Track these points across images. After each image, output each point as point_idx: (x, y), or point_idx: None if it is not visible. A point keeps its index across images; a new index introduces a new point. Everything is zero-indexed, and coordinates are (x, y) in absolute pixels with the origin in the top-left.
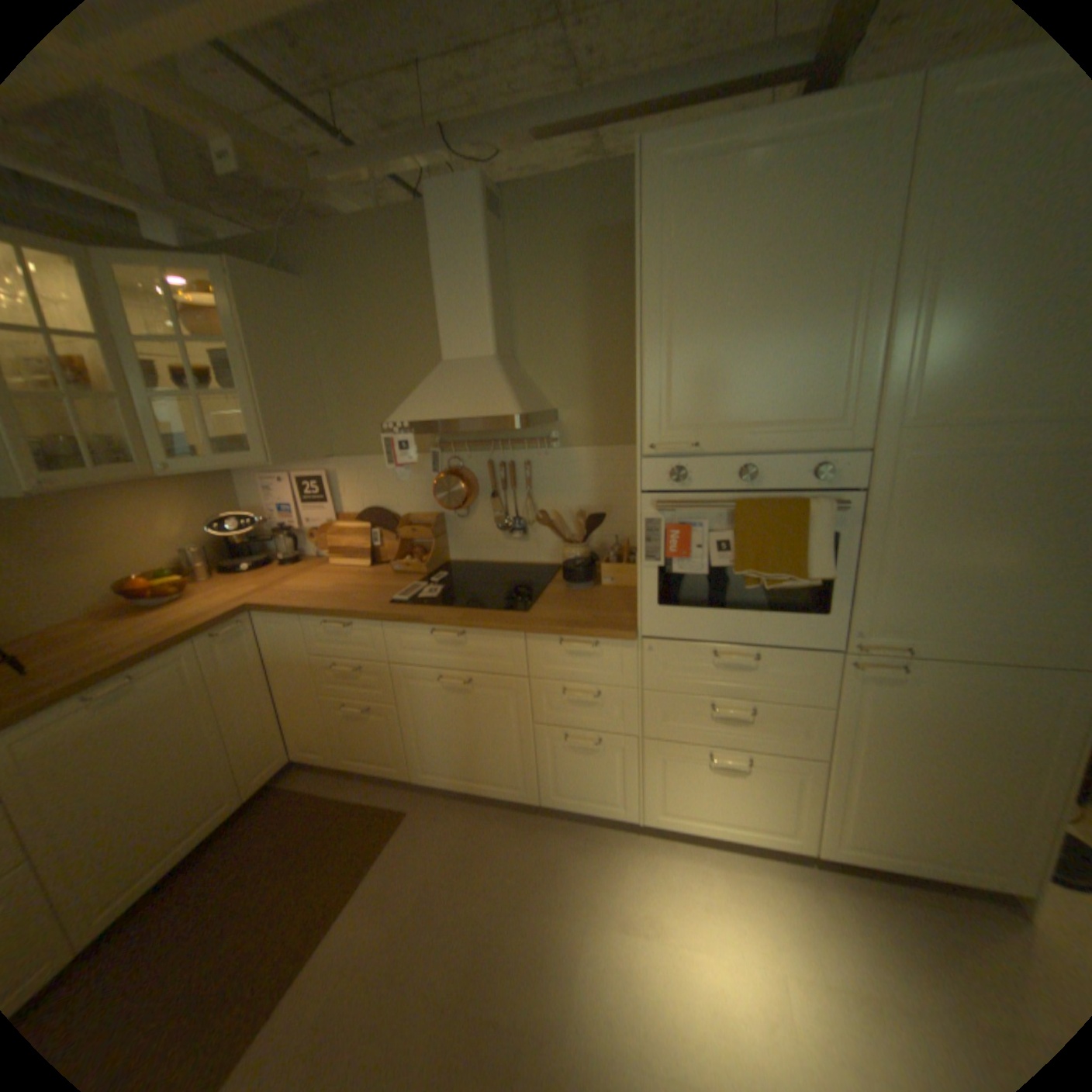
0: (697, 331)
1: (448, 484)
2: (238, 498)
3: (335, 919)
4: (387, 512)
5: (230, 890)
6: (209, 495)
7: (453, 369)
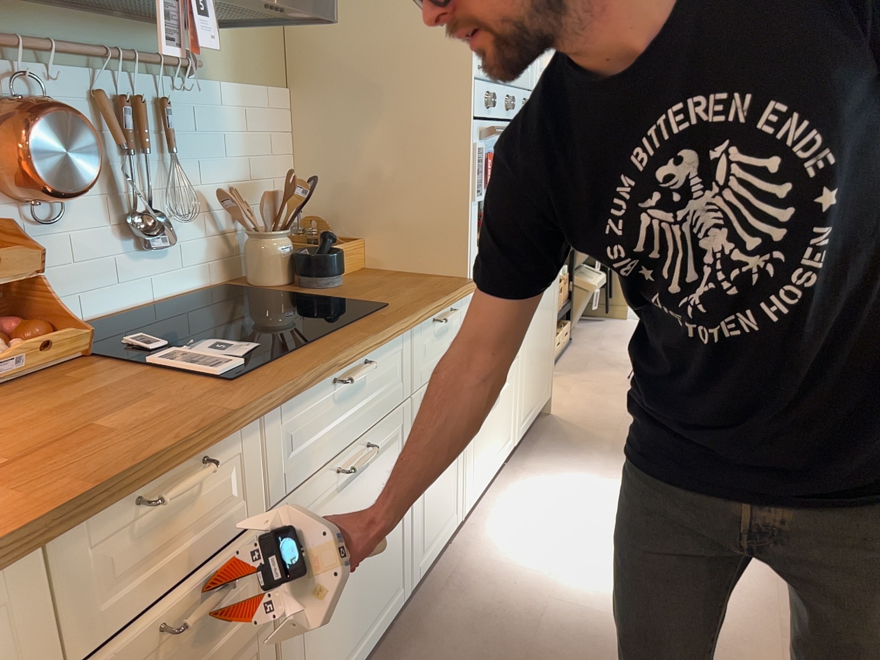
0: None
1: (59, 132)
2: None
3: None
4: None
5: None
6: None
7: None
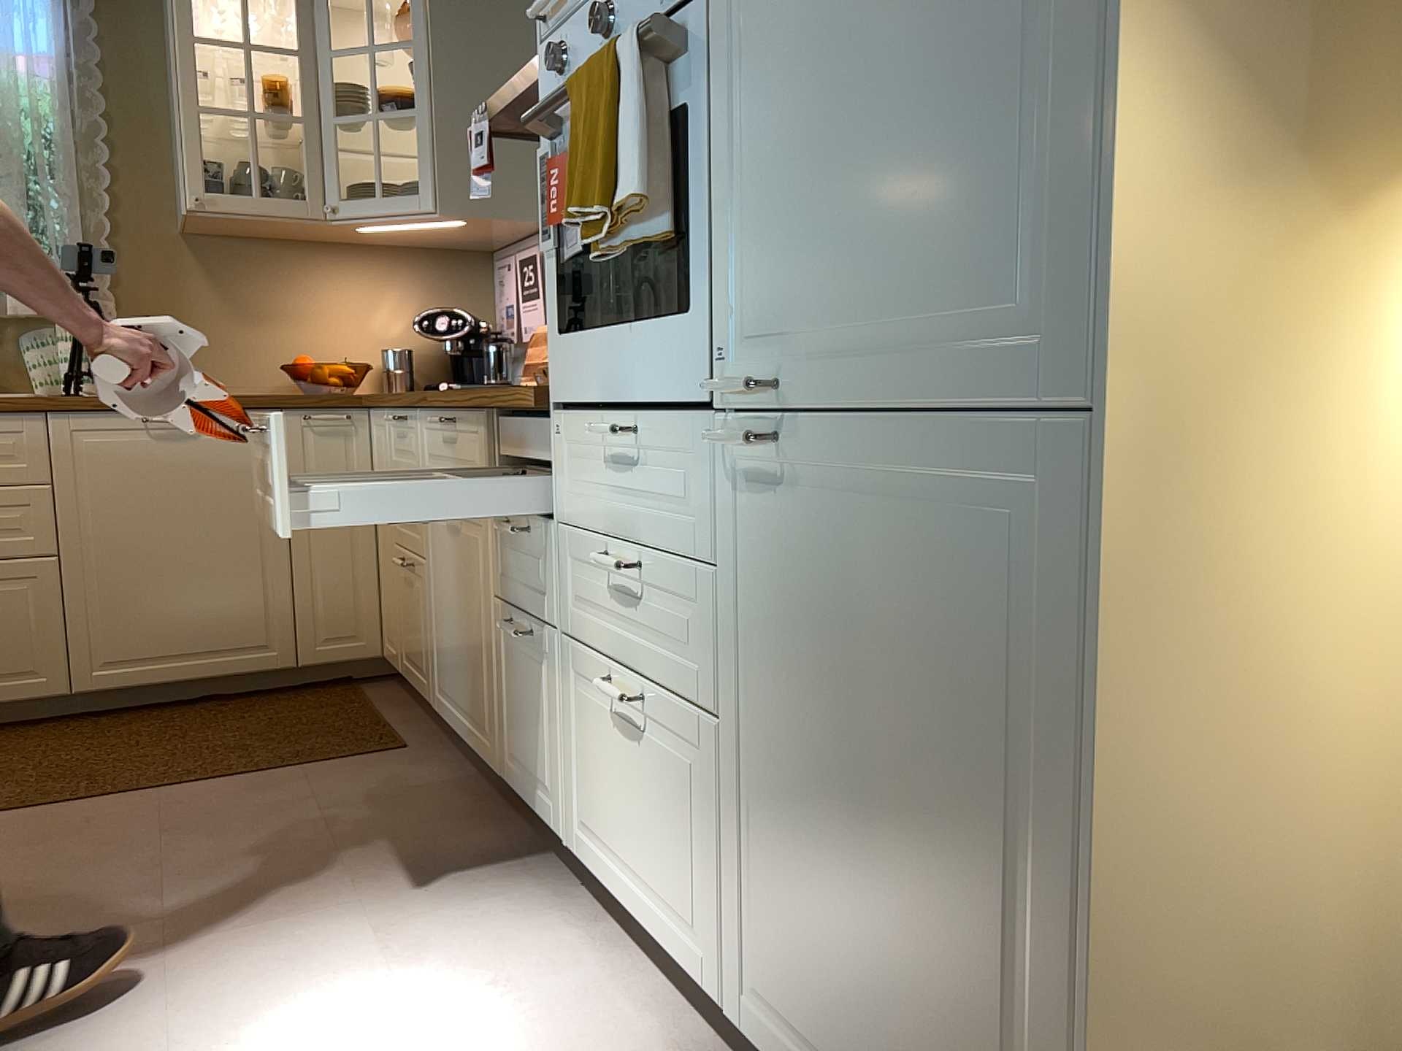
0: None
1: None
2: (493, 303)
3: (220, 779)
4: None
5: (207, 727)
6: (452, 289)
7: None
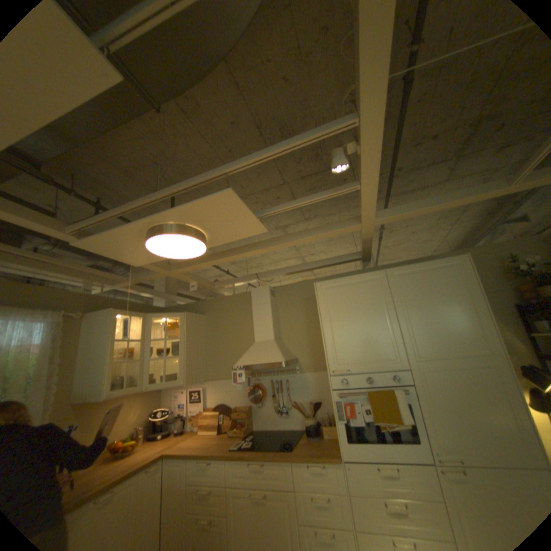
0: (340, 332)
1: (254, 391)
2: (160, 403)
3: None
4: (226, 407)
5: None
6: (150, 401)
7: (258, 345)
